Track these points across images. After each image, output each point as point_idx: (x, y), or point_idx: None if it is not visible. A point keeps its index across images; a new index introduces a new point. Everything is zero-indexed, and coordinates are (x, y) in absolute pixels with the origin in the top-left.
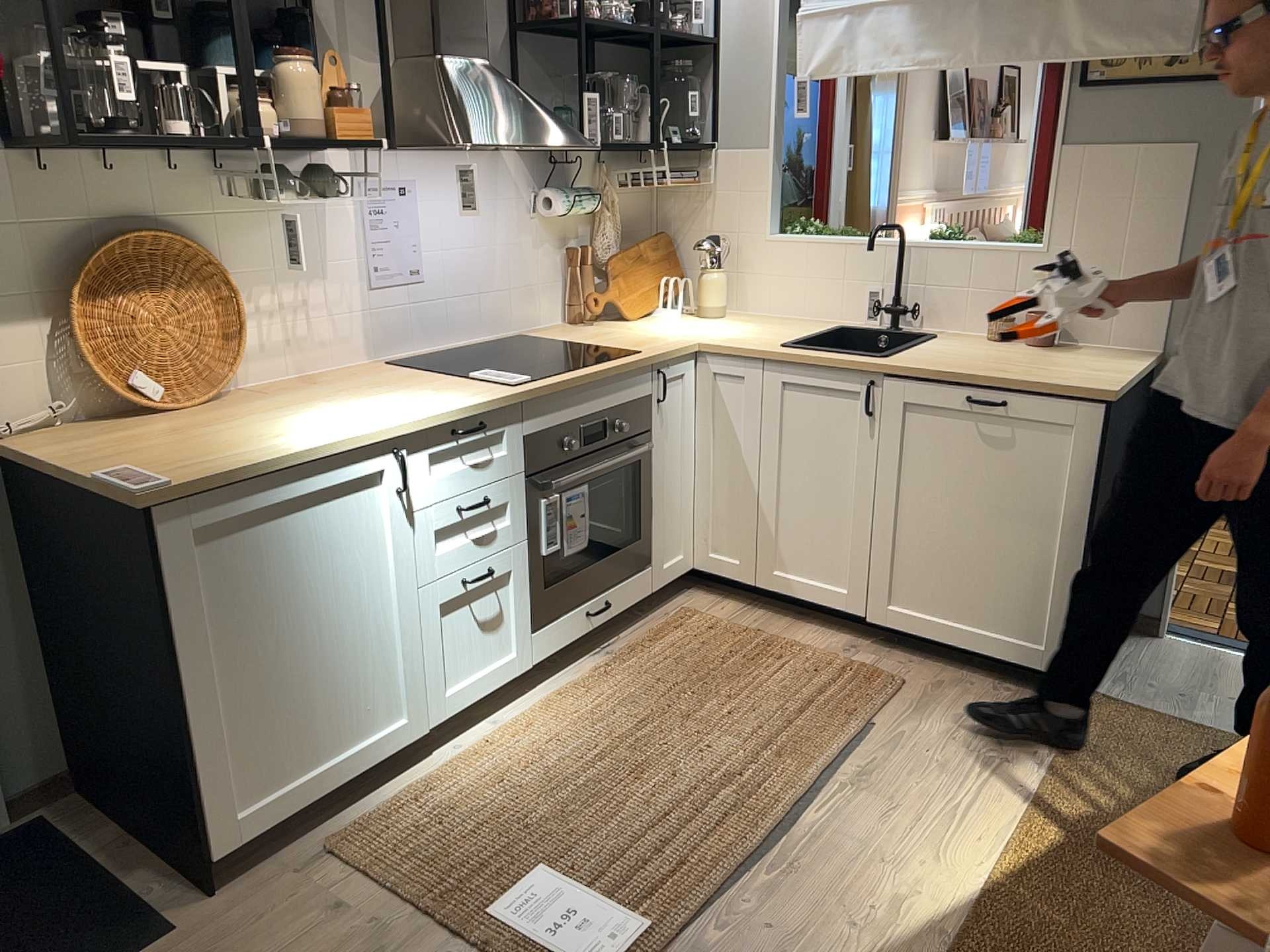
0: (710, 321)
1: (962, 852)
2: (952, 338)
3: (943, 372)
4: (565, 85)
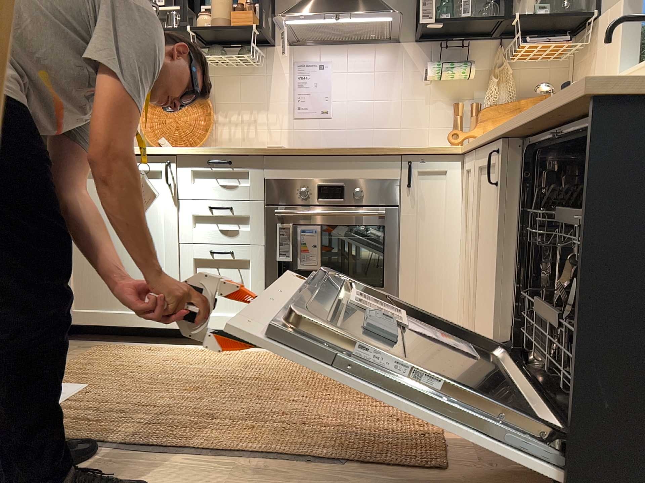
0: None
1: None
2: None
3: (520, 123)
4: None
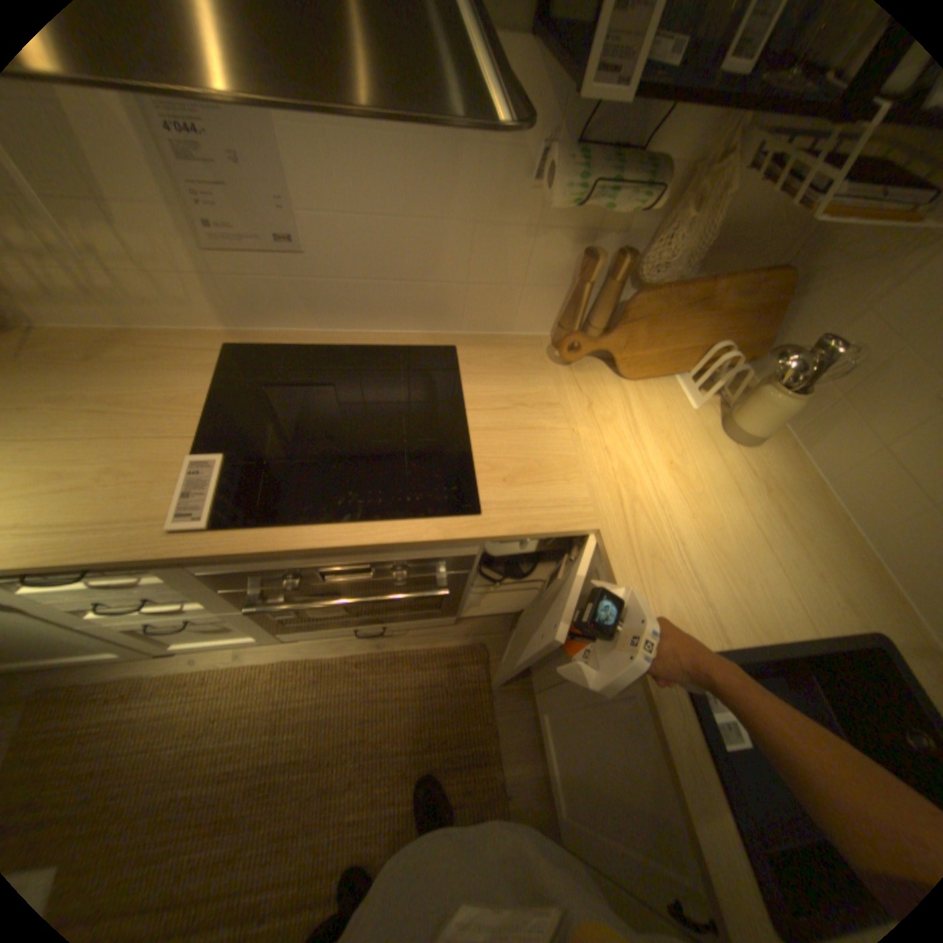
0: (719, 448)
1: None
2: None
3: None
4: None
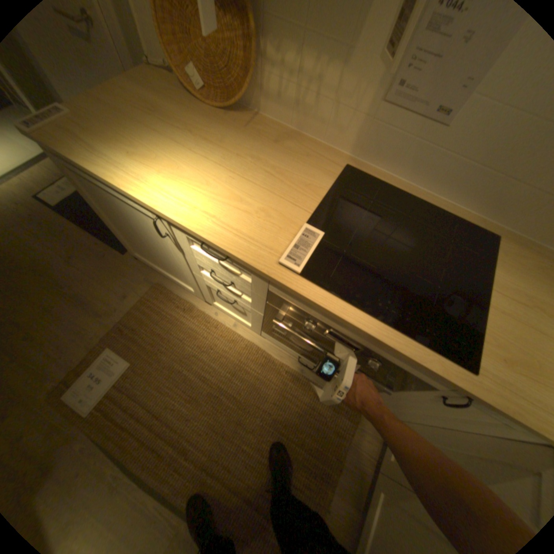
0: None
1: None
2: None
3: None
4: None
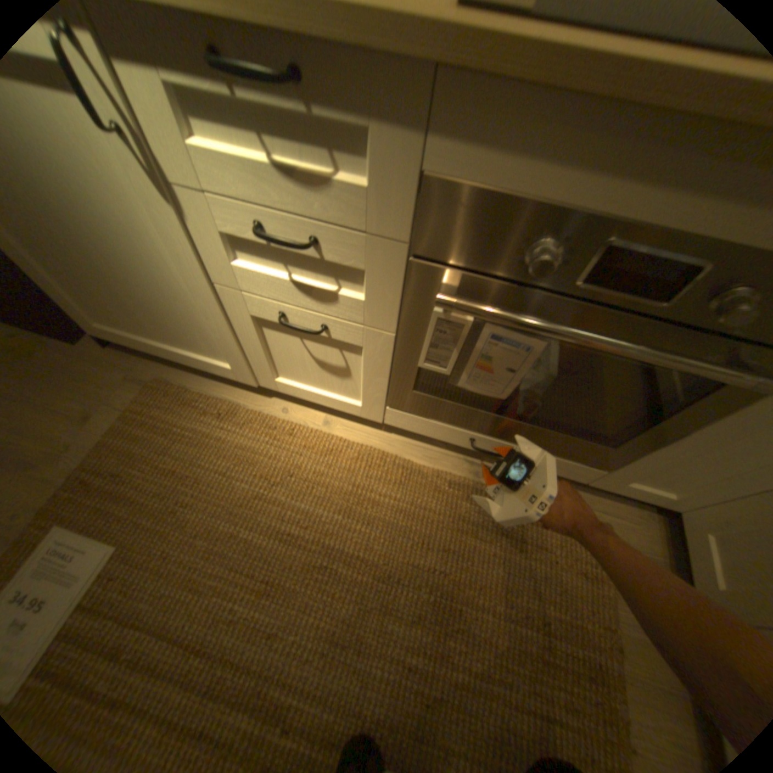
0: None
1: None
2: None
3: None
4: None
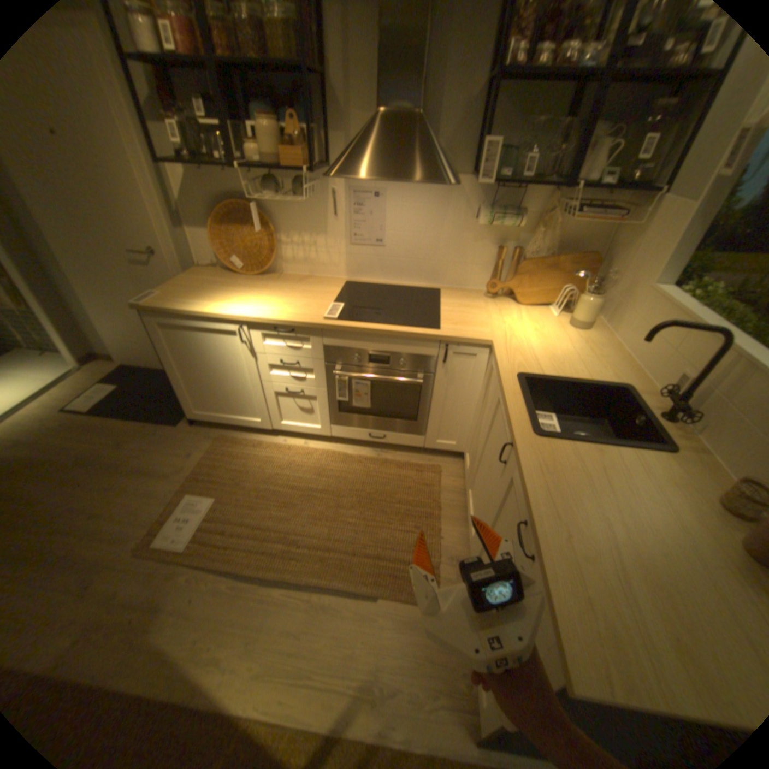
0: (564, 328)
1: (265, 689)
2: (689, 466)
3: (526, 484)
4: (532, 124)
